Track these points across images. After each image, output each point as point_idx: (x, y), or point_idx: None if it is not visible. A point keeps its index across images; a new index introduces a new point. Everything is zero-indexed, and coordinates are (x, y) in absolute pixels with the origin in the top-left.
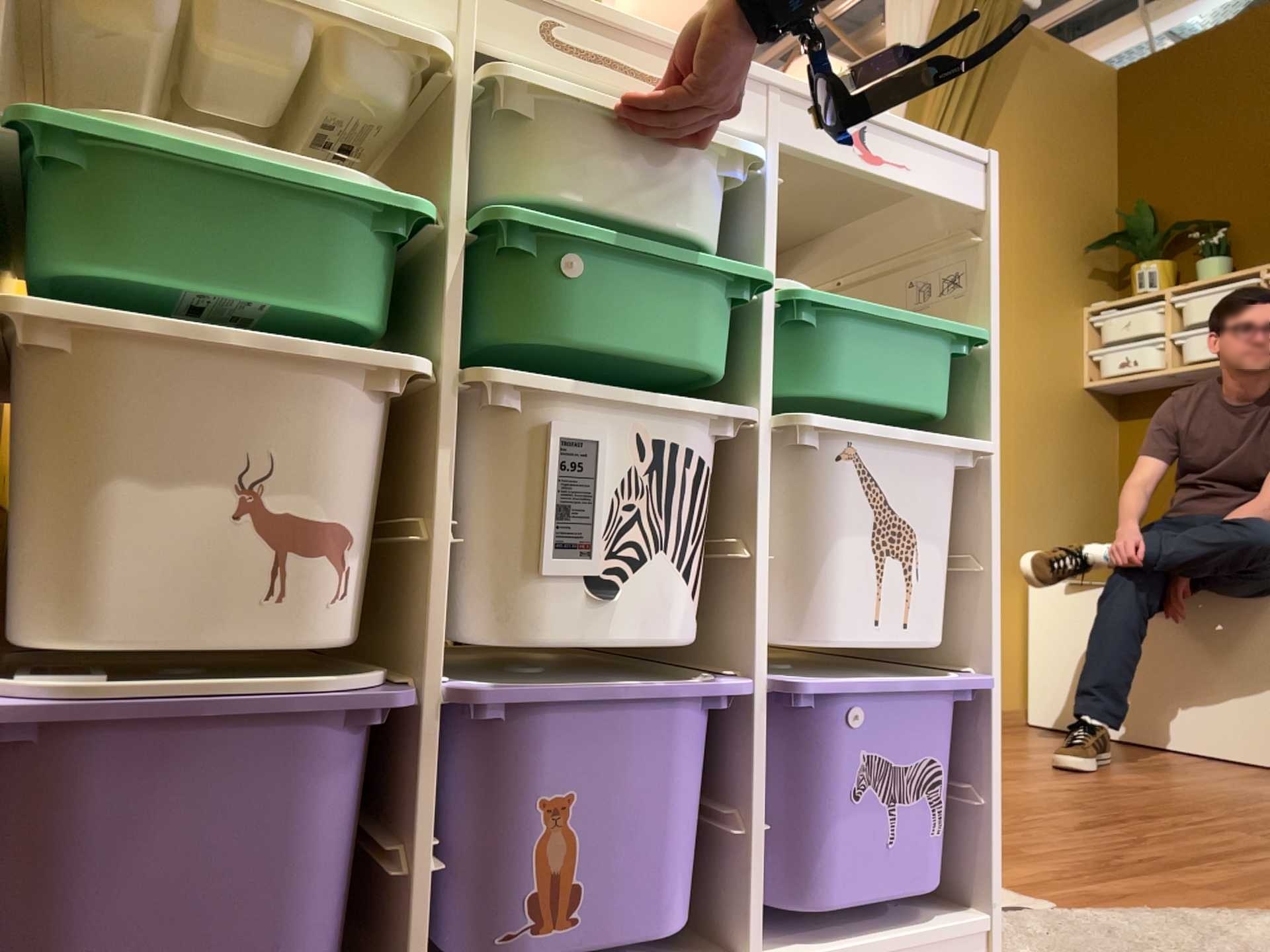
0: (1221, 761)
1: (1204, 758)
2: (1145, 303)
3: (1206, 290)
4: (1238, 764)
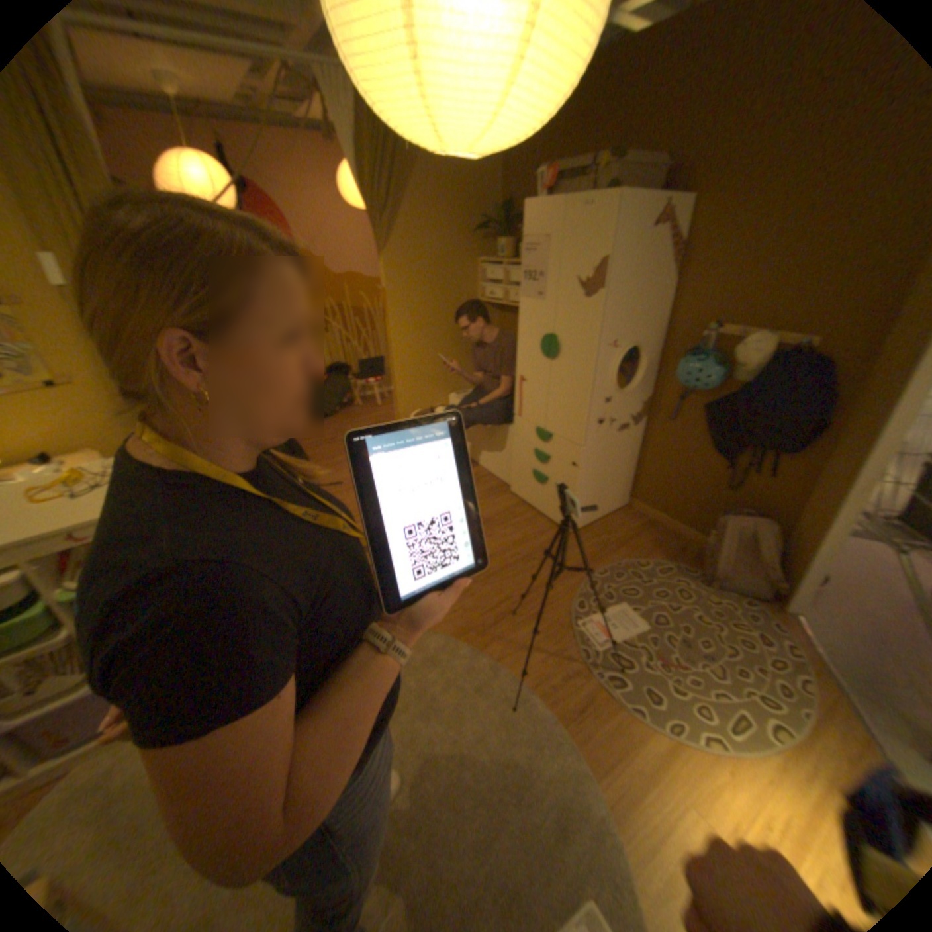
0: (489, 480)
1: (486, 477)
2: (501, 263)
3: (522, 264)
4: (492, 483)
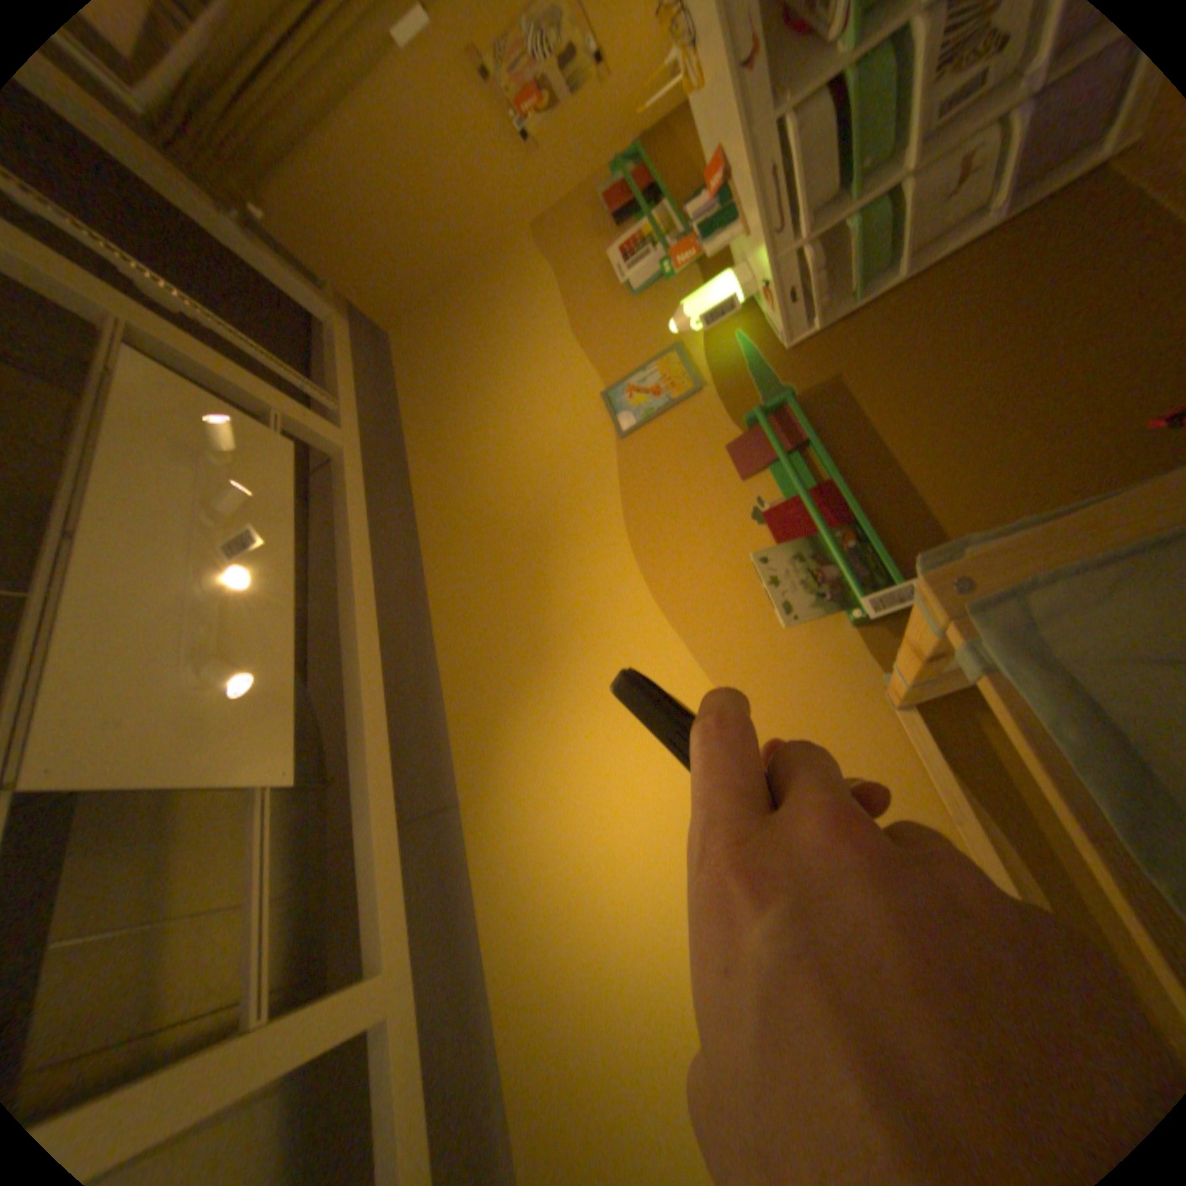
0: None
1: None
2: None
3: None
4: None
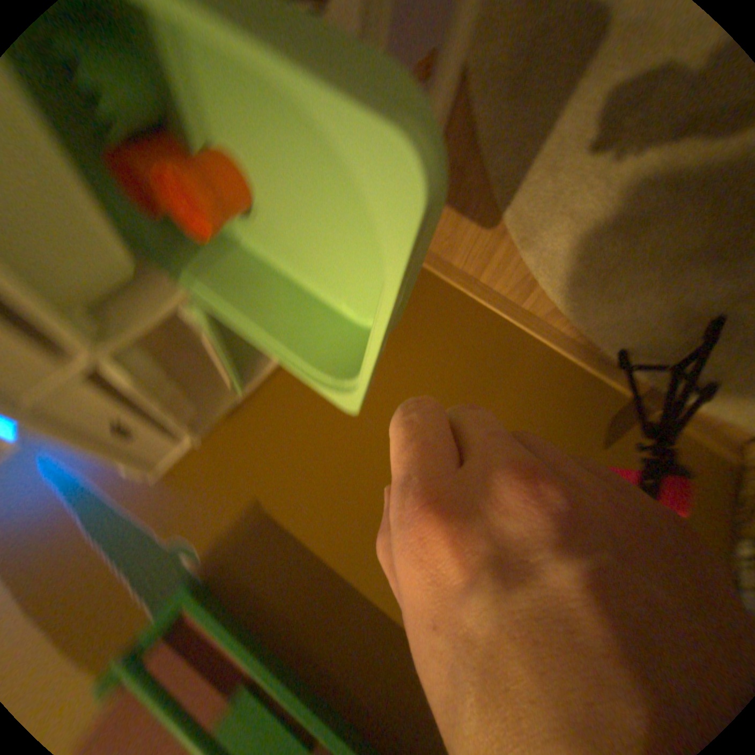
0: None
1: None
2: None
3: None
4: None
